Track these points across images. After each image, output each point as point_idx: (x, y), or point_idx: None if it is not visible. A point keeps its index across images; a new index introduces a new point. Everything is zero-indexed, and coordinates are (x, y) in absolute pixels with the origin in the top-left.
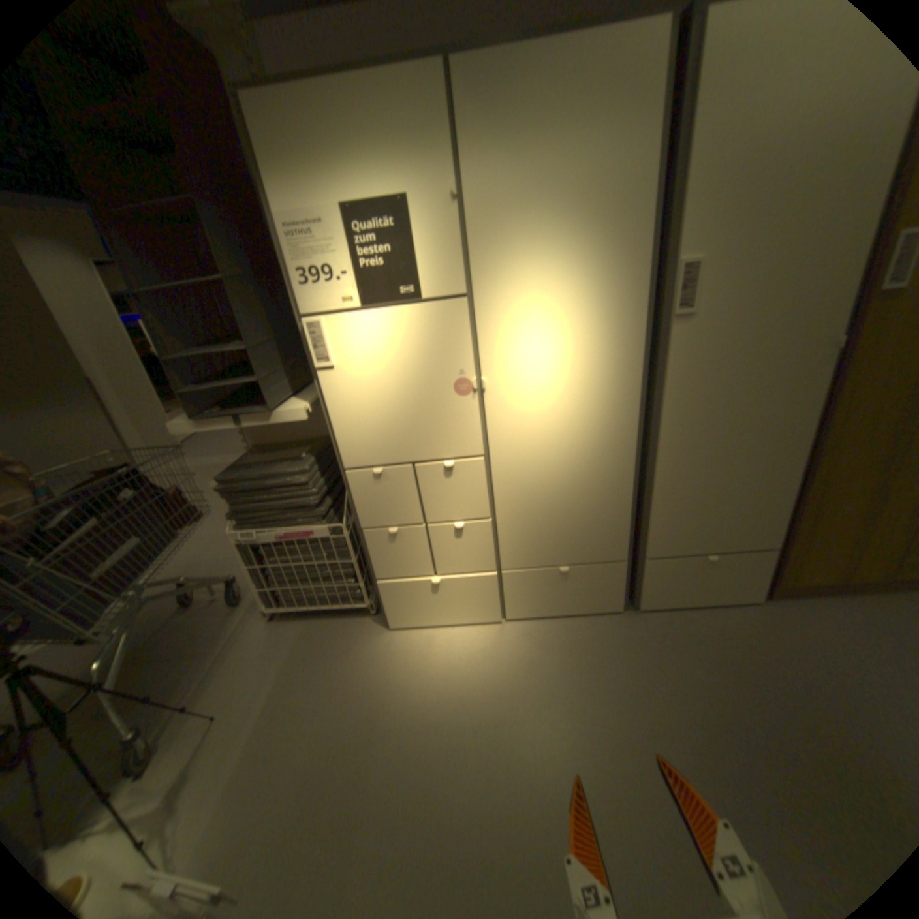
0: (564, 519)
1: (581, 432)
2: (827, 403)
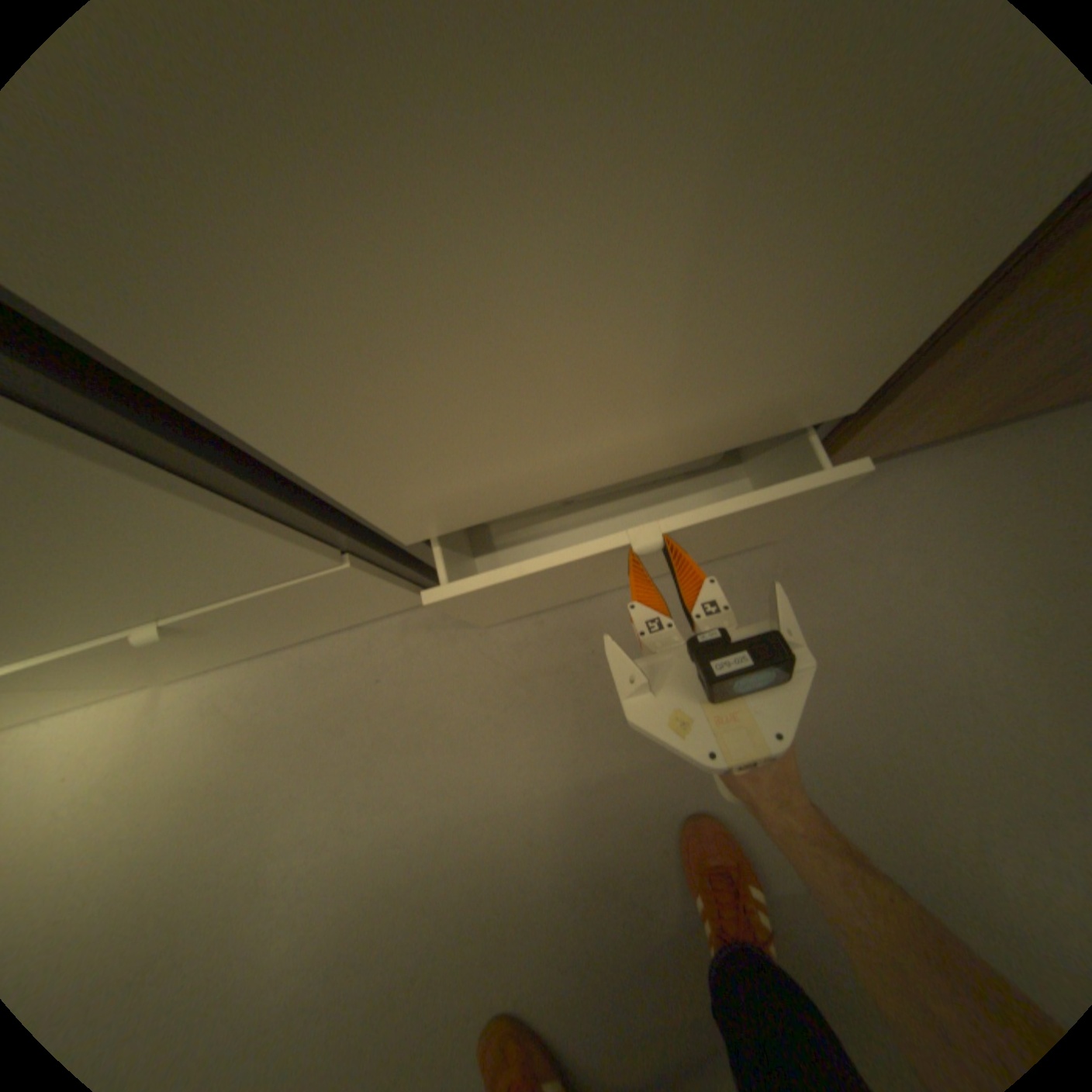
0: None
1: None
2: None
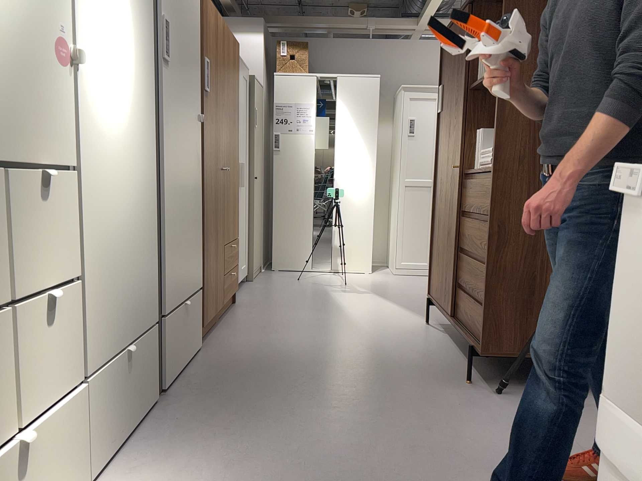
0: (125, 271)
1: (131, 153)
2: (197, 163)
